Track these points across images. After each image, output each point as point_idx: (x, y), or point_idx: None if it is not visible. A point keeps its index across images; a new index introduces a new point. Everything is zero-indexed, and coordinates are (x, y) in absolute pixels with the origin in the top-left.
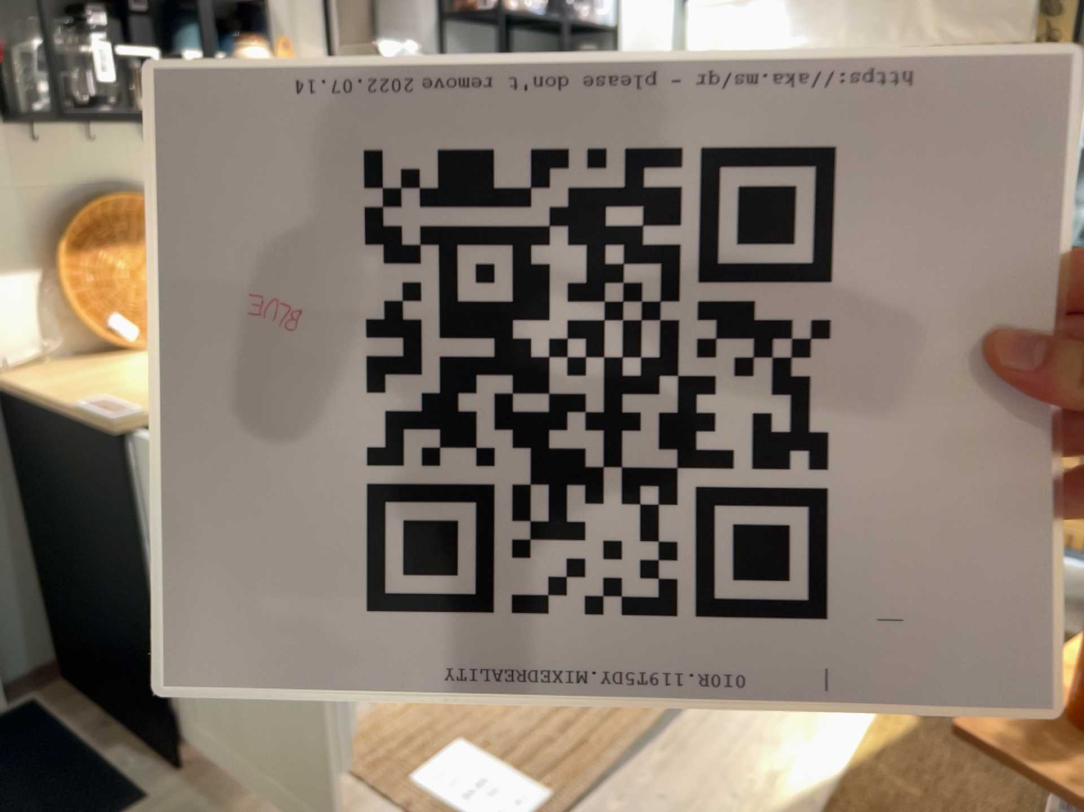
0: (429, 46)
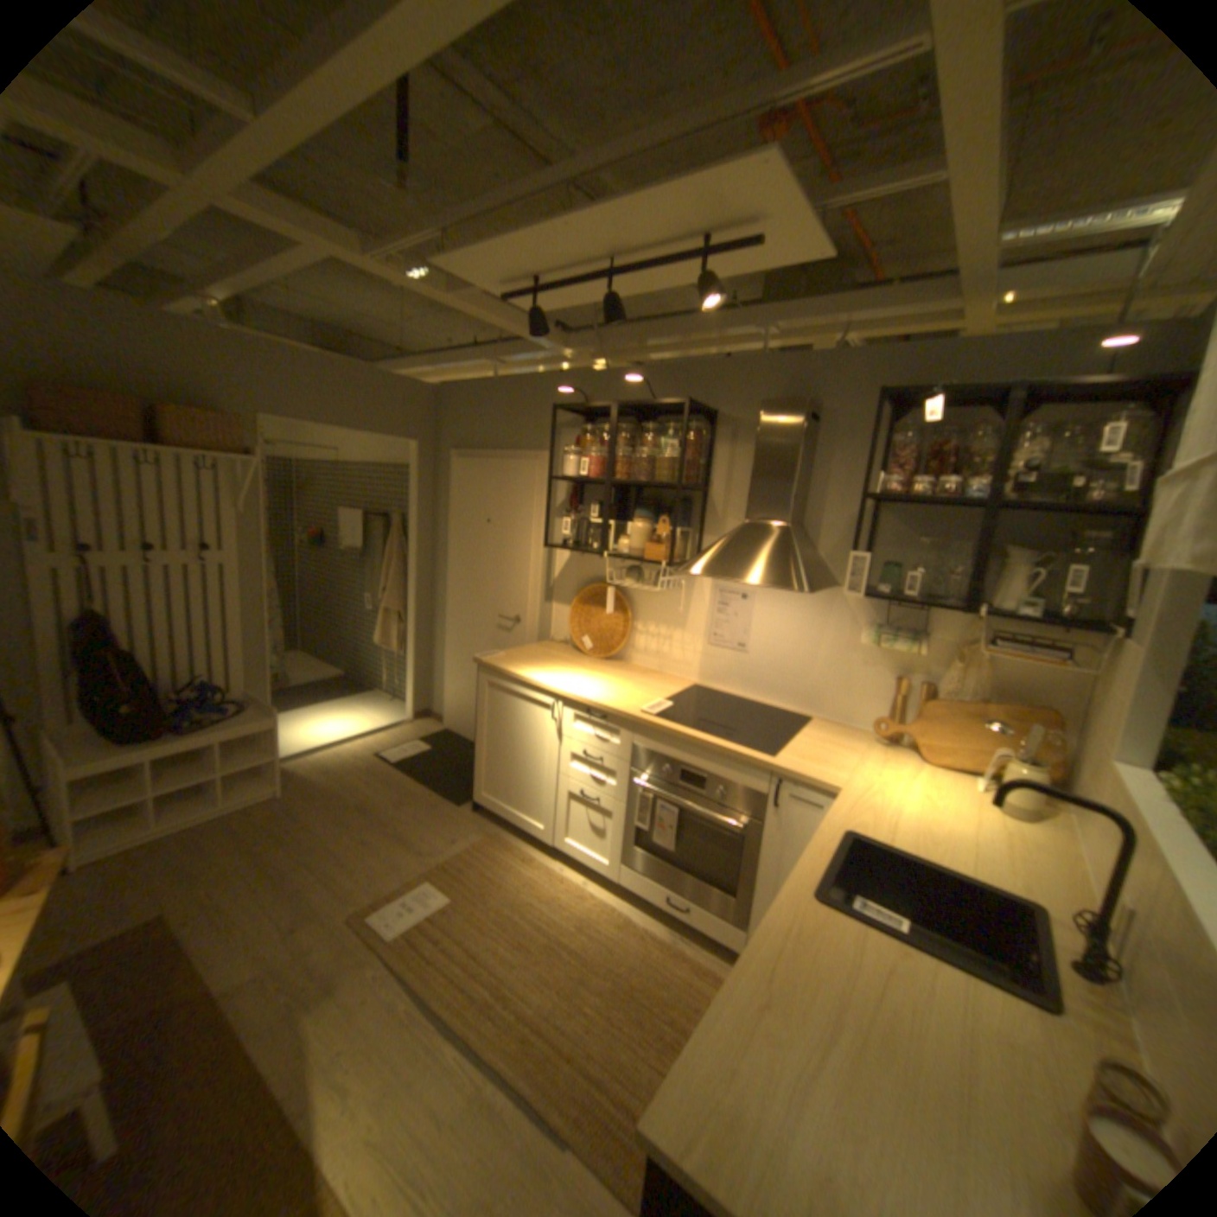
0: (856, 525)
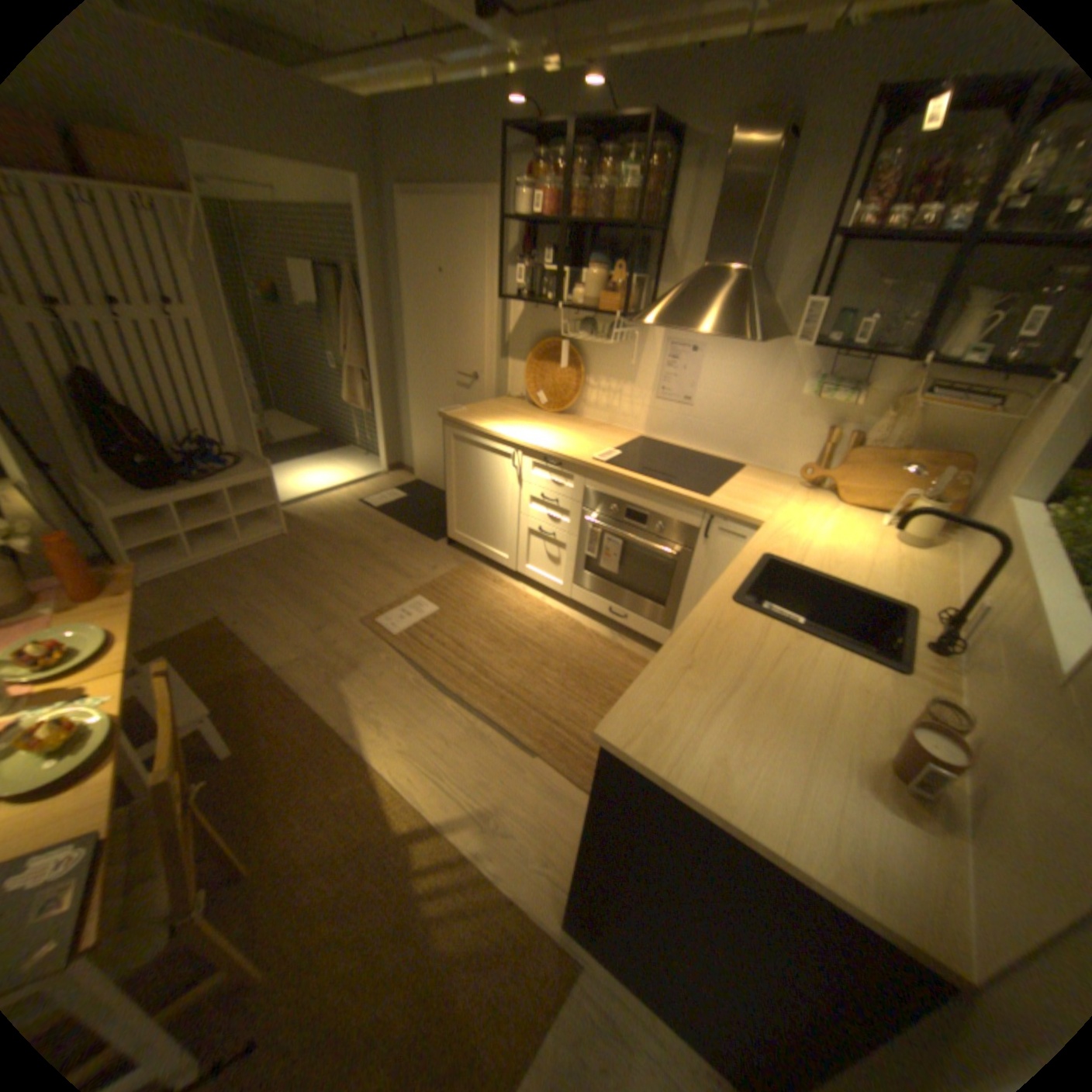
0: (820, 268)
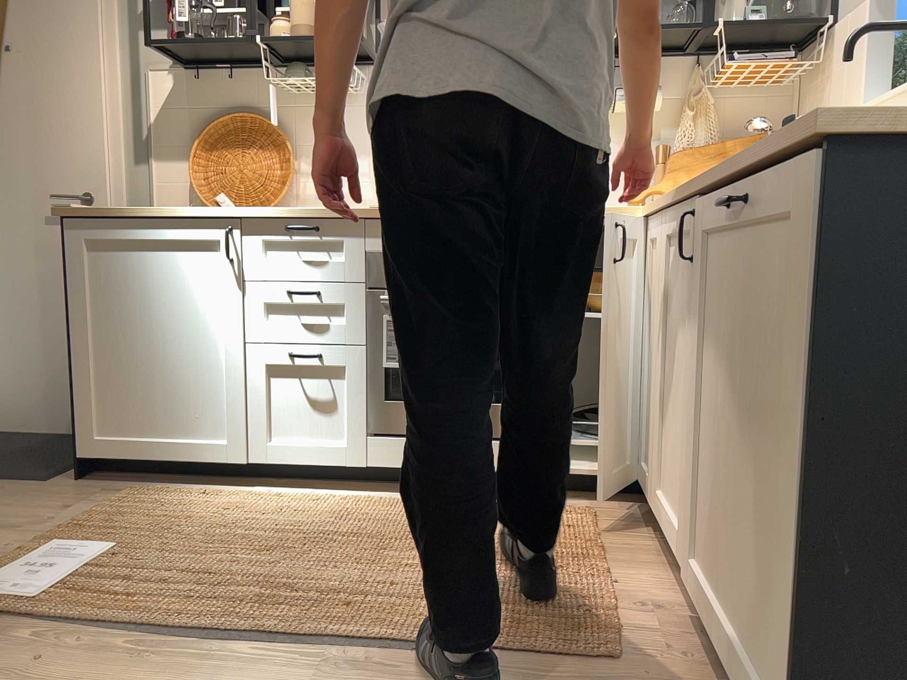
0: None
